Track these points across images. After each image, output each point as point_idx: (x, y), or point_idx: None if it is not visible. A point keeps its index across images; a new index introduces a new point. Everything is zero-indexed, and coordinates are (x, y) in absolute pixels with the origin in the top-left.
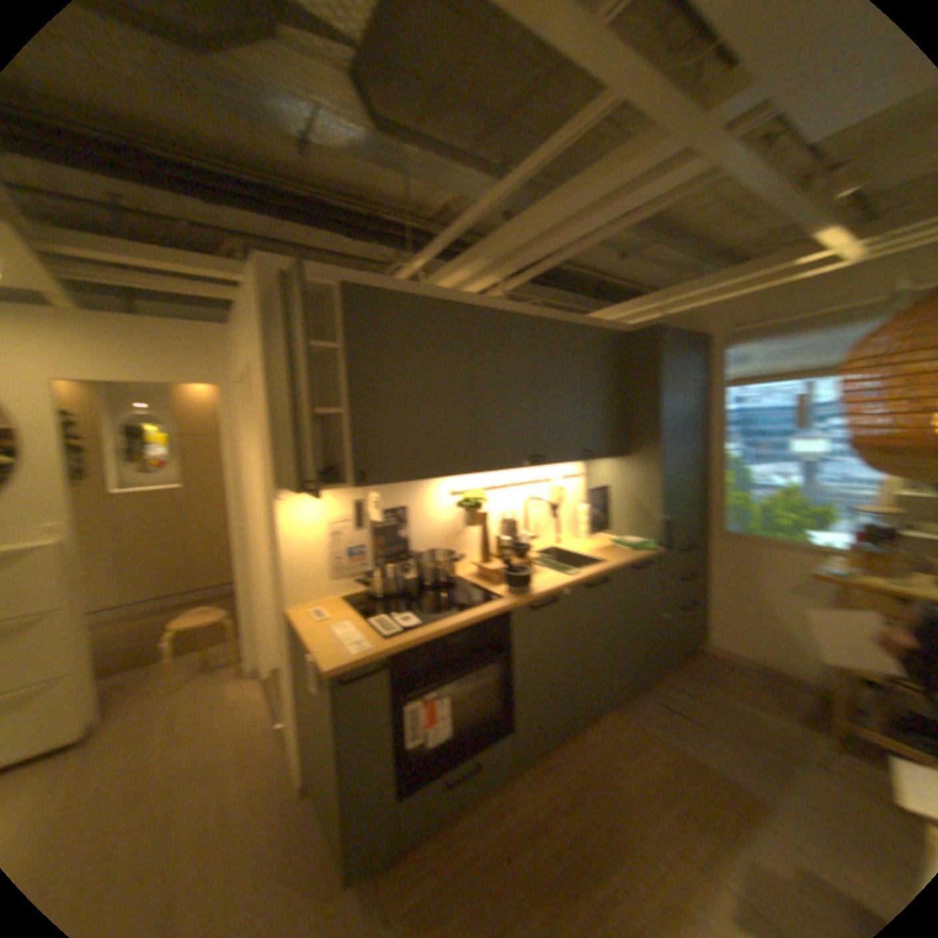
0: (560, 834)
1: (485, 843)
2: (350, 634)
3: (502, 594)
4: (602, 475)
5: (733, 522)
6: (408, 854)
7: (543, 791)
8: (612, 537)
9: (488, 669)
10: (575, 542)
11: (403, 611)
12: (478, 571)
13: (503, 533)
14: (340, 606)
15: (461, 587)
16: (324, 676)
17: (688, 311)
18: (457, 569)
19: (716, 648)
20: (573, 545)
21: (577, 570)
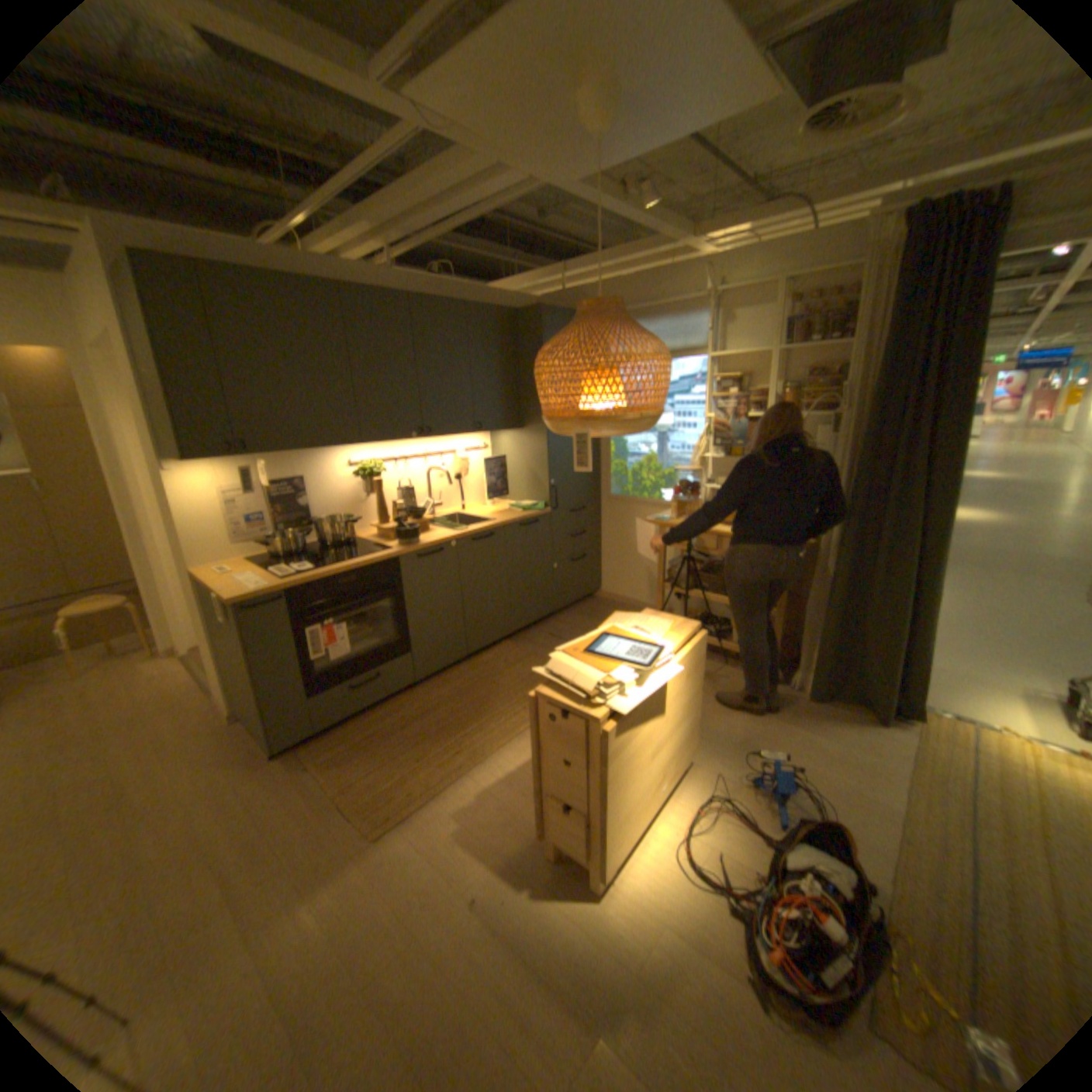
0: (444, 712)
1: (386, 725)
2: (252, 580)
3: (393, 547)
4: (505, 448)
5: (615, 486)
6: (324, 739)
7: (438, 693)
8: (514, 504)
9: (386, 607)
10: (480, 509)
11: (302, 563)
12: (379, 533)
13: (406, 501)
14: (244, 565)
15: (361, 545)
16: (227, 604)
17: (582, 288)
18: (361, 534)
19: (605, 593)
20: (477, 511)
21: (466, 528)
